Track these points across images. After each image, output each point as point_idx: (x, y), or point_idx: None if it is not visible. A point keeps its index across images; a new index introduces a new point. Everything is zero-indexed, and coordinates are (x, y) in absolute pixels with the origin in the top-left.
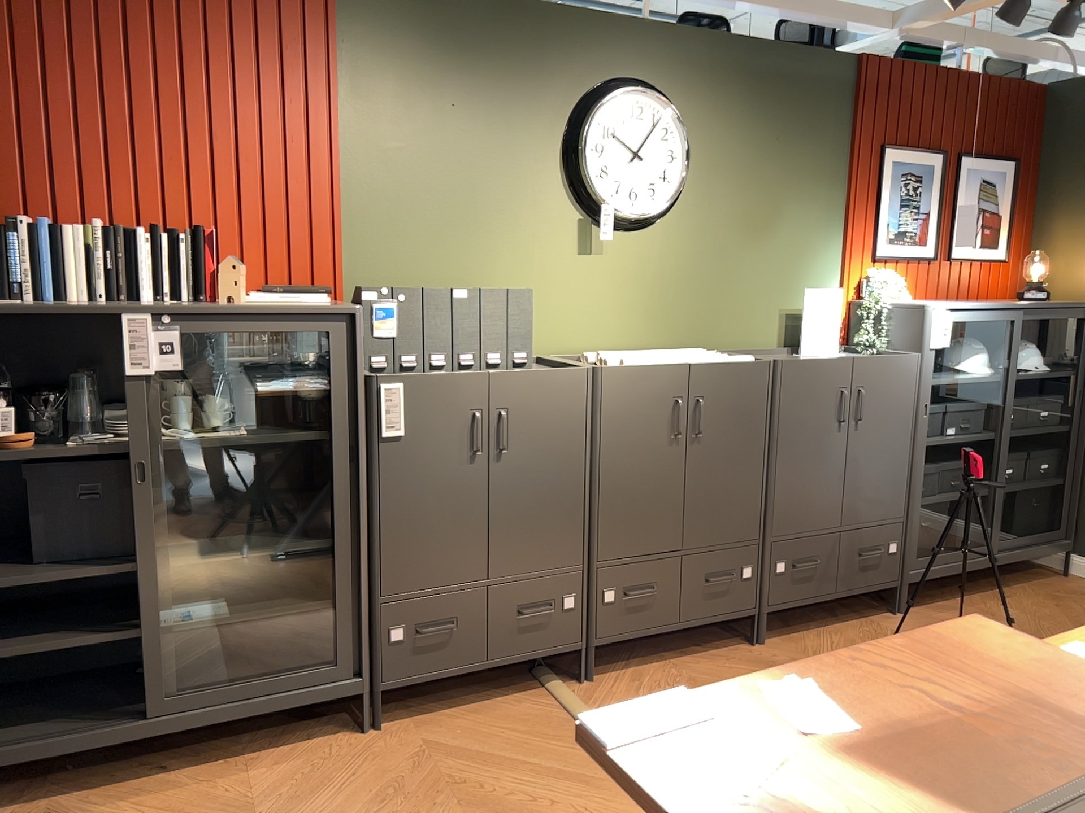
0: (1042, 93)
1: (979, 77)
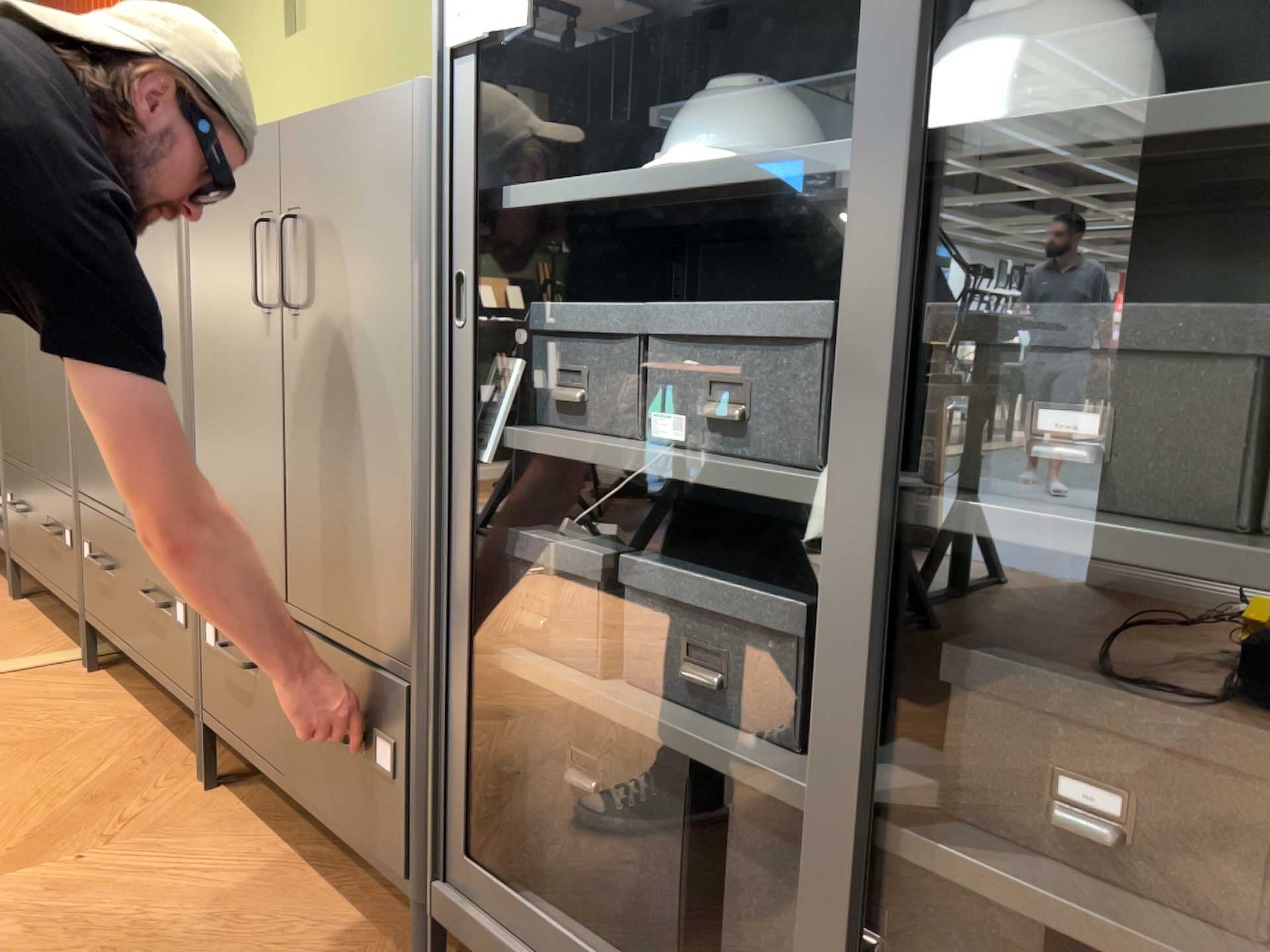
0: None
1: None
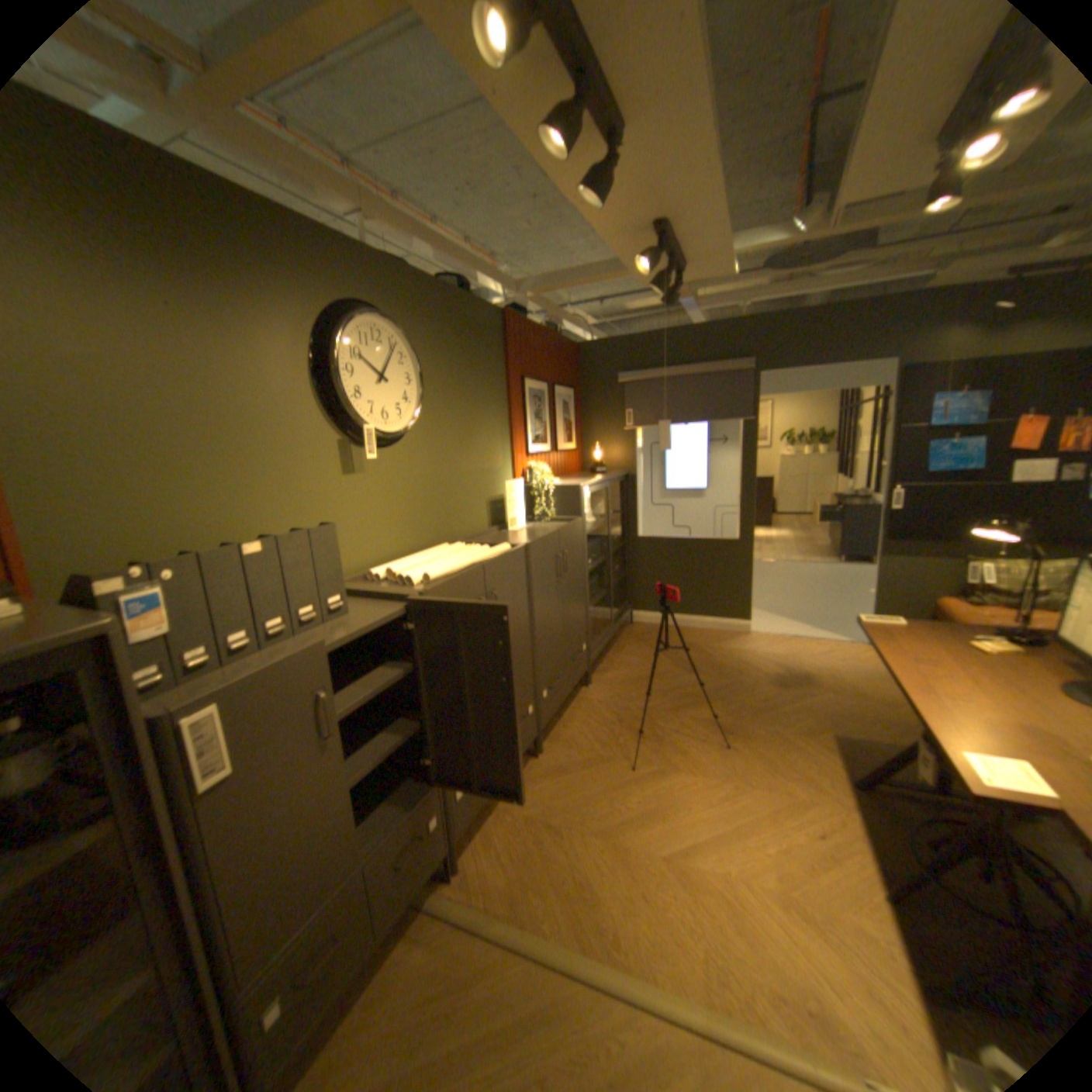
0: (577, 347)
1: (555, 333)
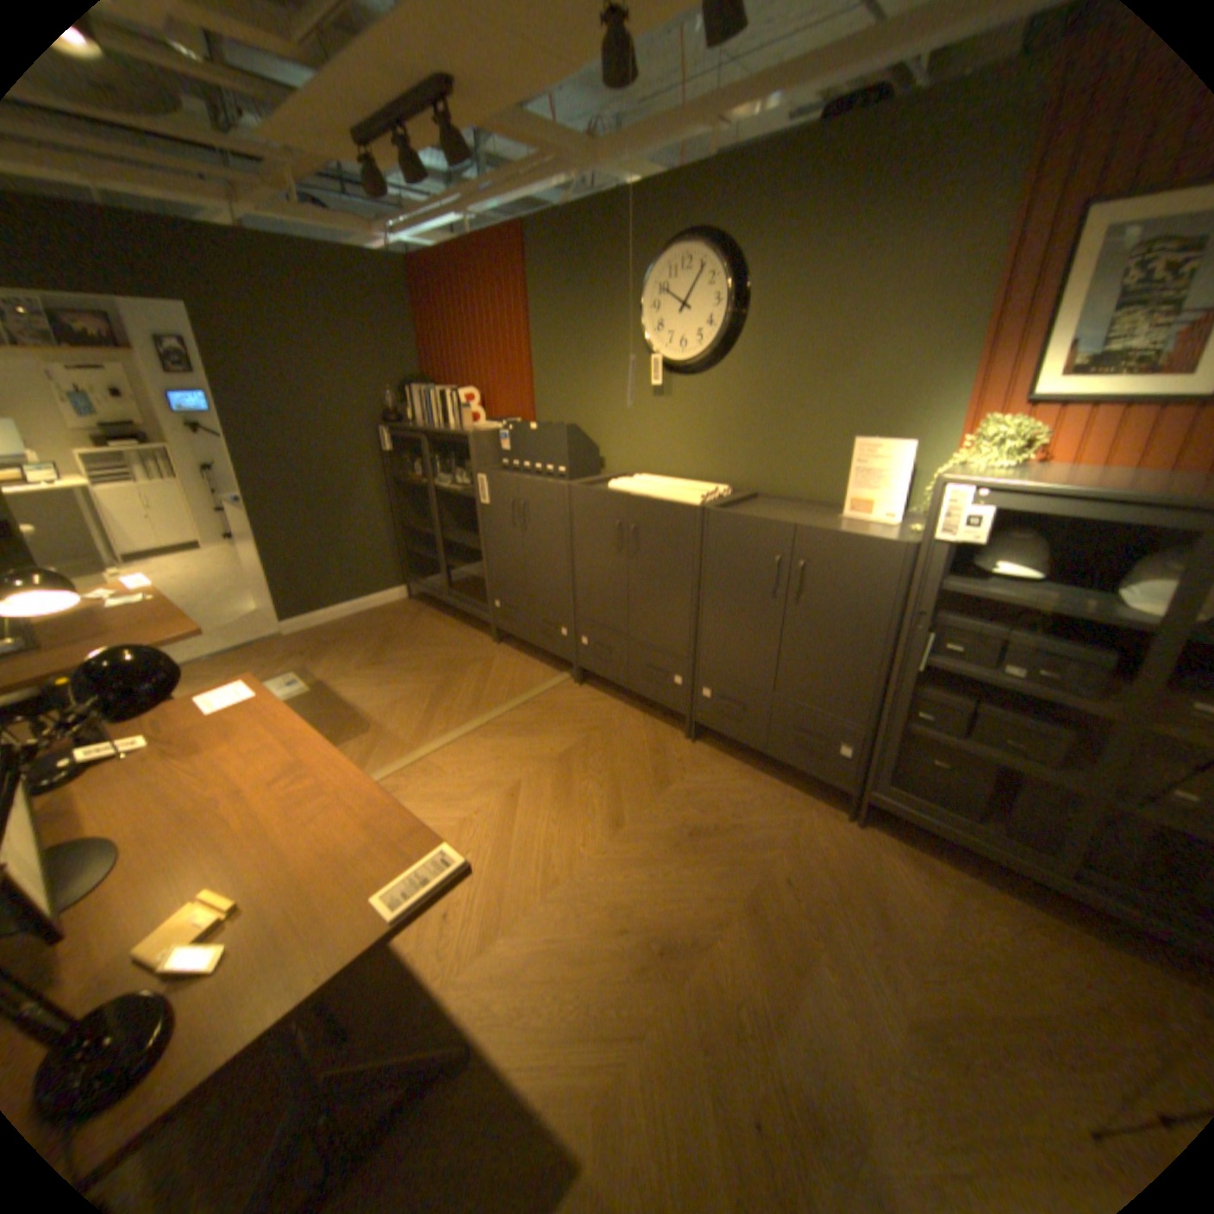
0: None
1: None
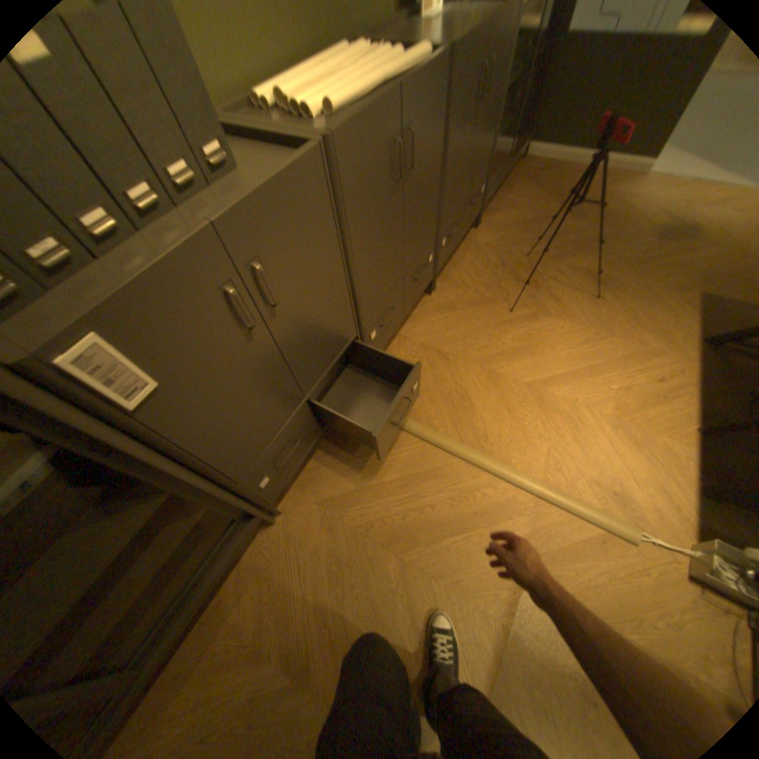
0: None
1: None
